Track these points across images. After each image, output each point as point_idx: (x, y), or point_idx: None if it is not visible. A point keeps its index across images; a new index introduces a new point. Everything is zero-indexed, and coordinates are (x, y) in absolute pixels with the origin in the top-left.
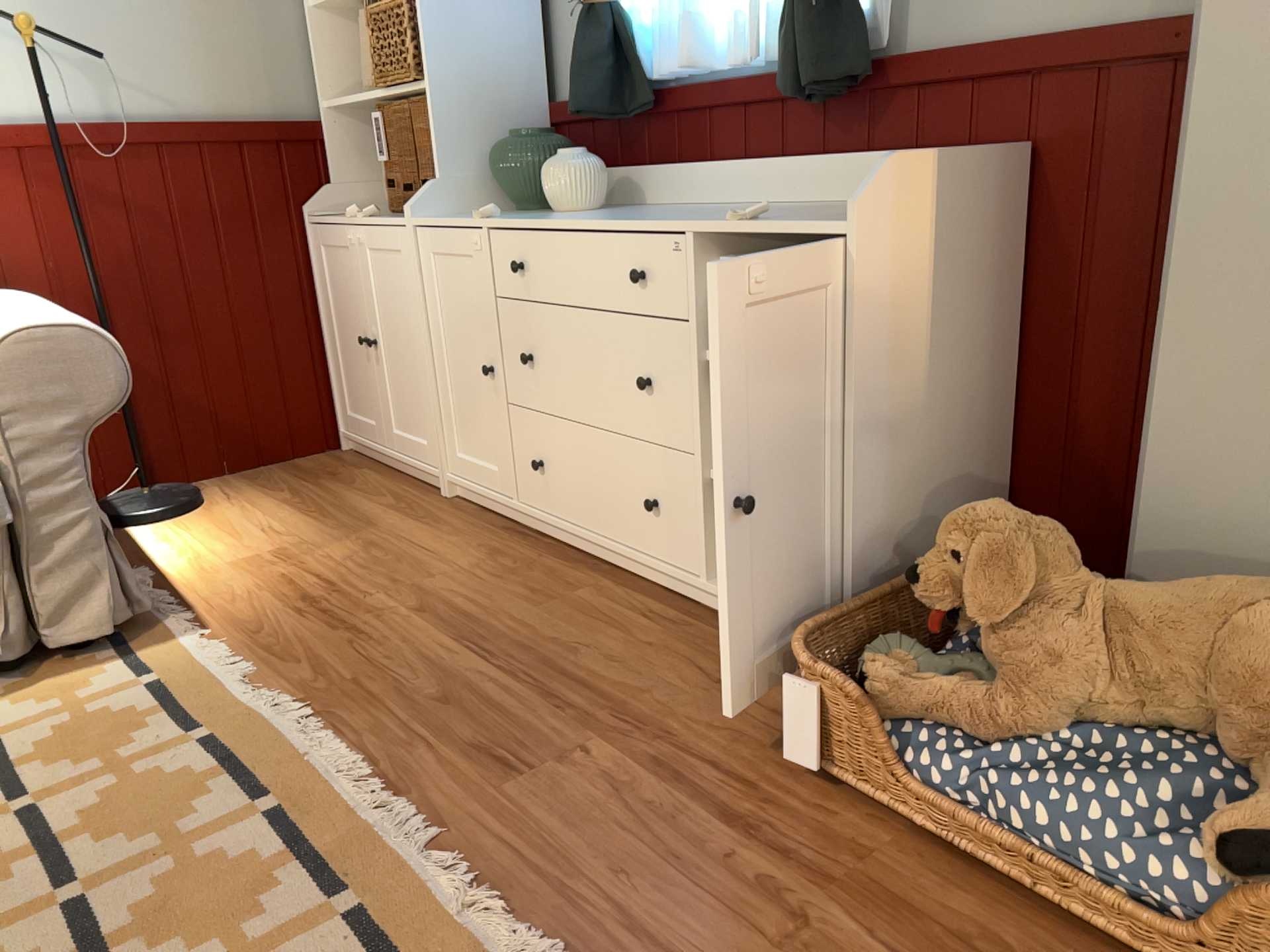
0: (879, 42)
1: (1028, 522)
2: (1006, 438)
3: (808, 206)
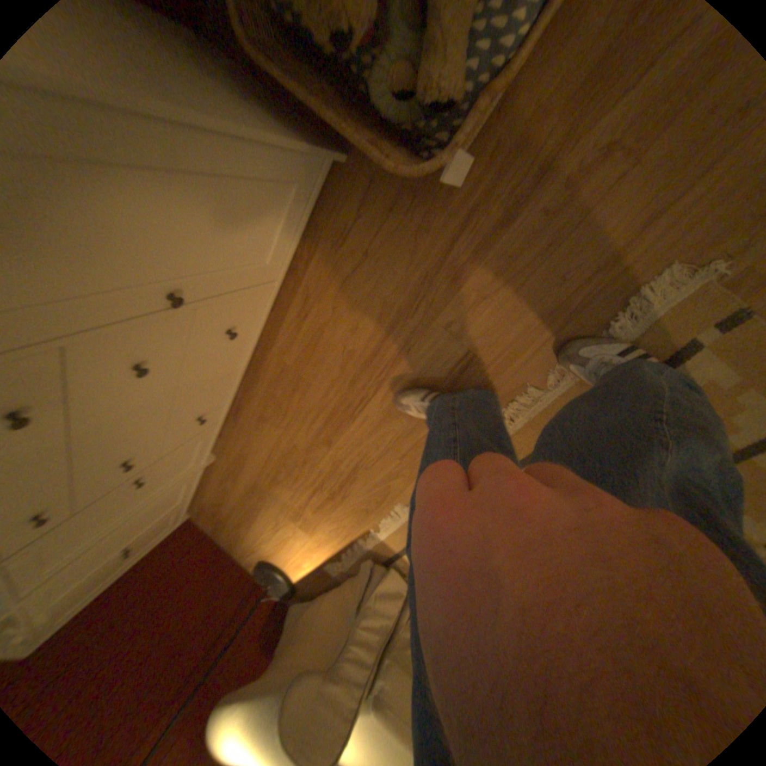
0: None
1: None
2: None
3: None
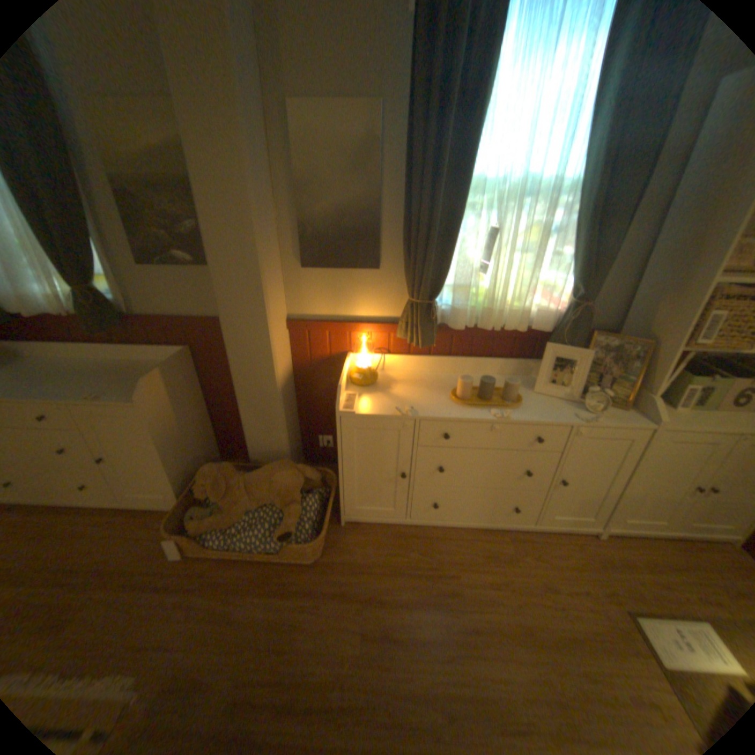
0: (123, 310)
1: (220, 468)
2: (209, 422)
3: (113, 364)
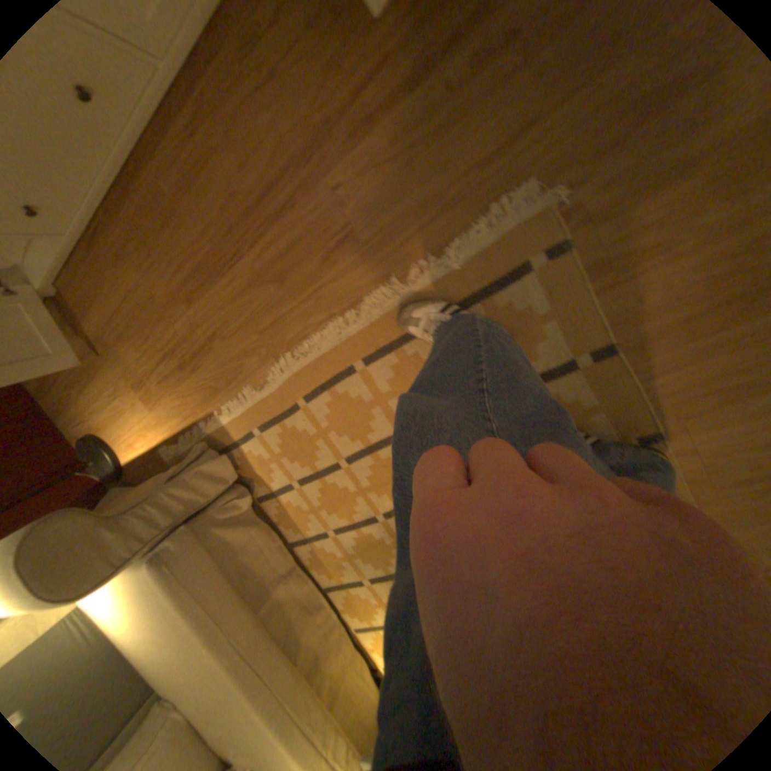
0: None
1: None
2: None
3: None
